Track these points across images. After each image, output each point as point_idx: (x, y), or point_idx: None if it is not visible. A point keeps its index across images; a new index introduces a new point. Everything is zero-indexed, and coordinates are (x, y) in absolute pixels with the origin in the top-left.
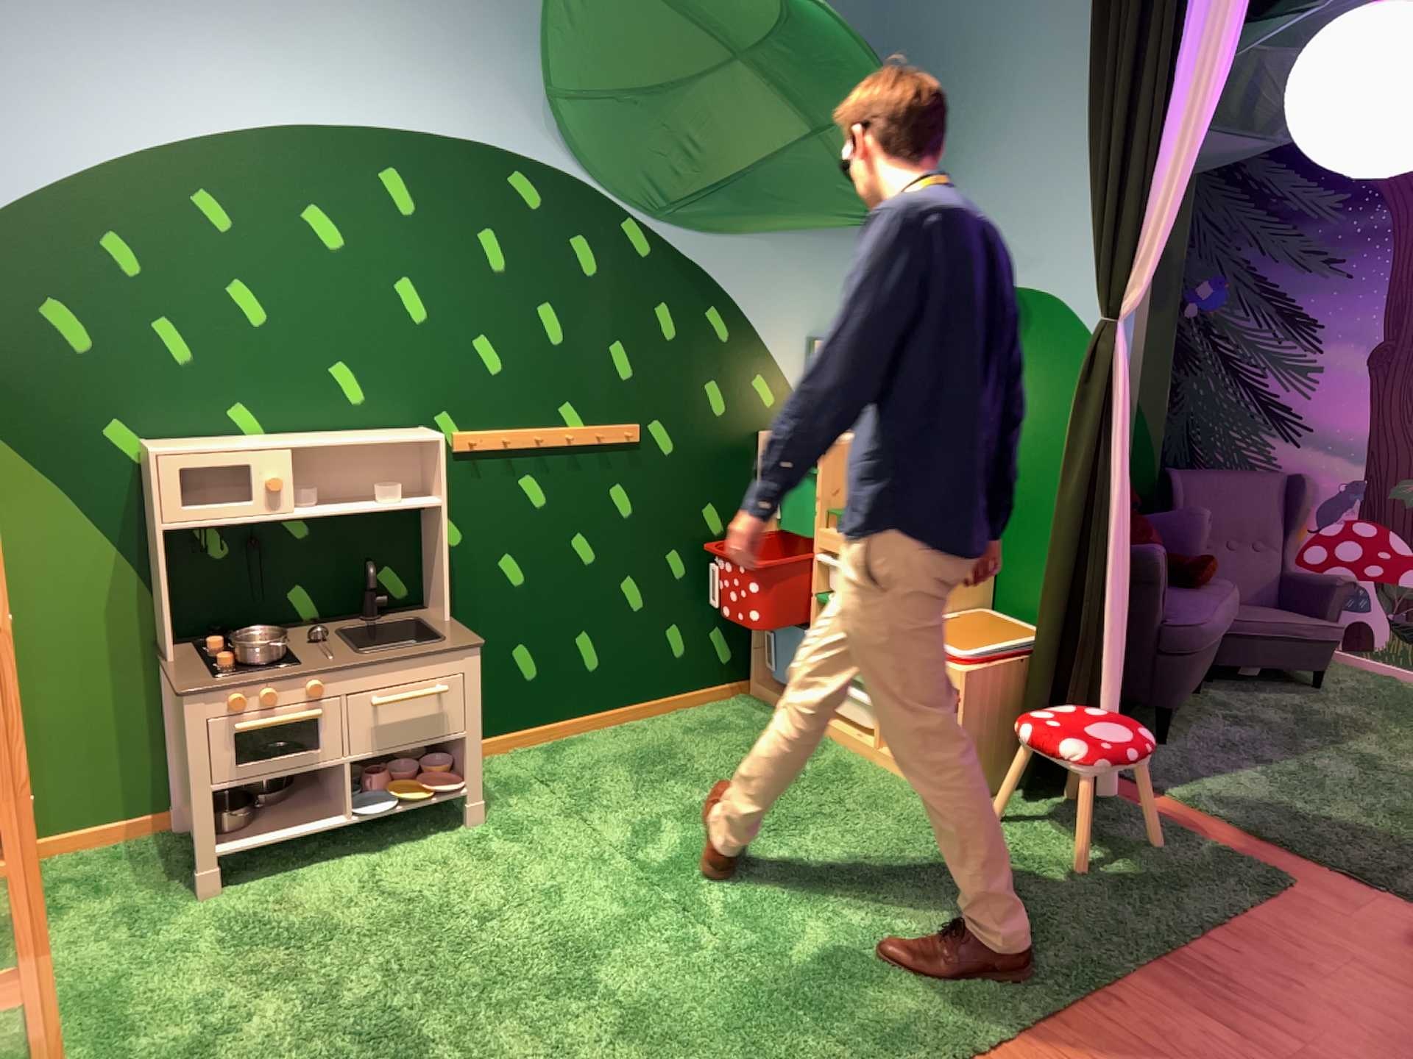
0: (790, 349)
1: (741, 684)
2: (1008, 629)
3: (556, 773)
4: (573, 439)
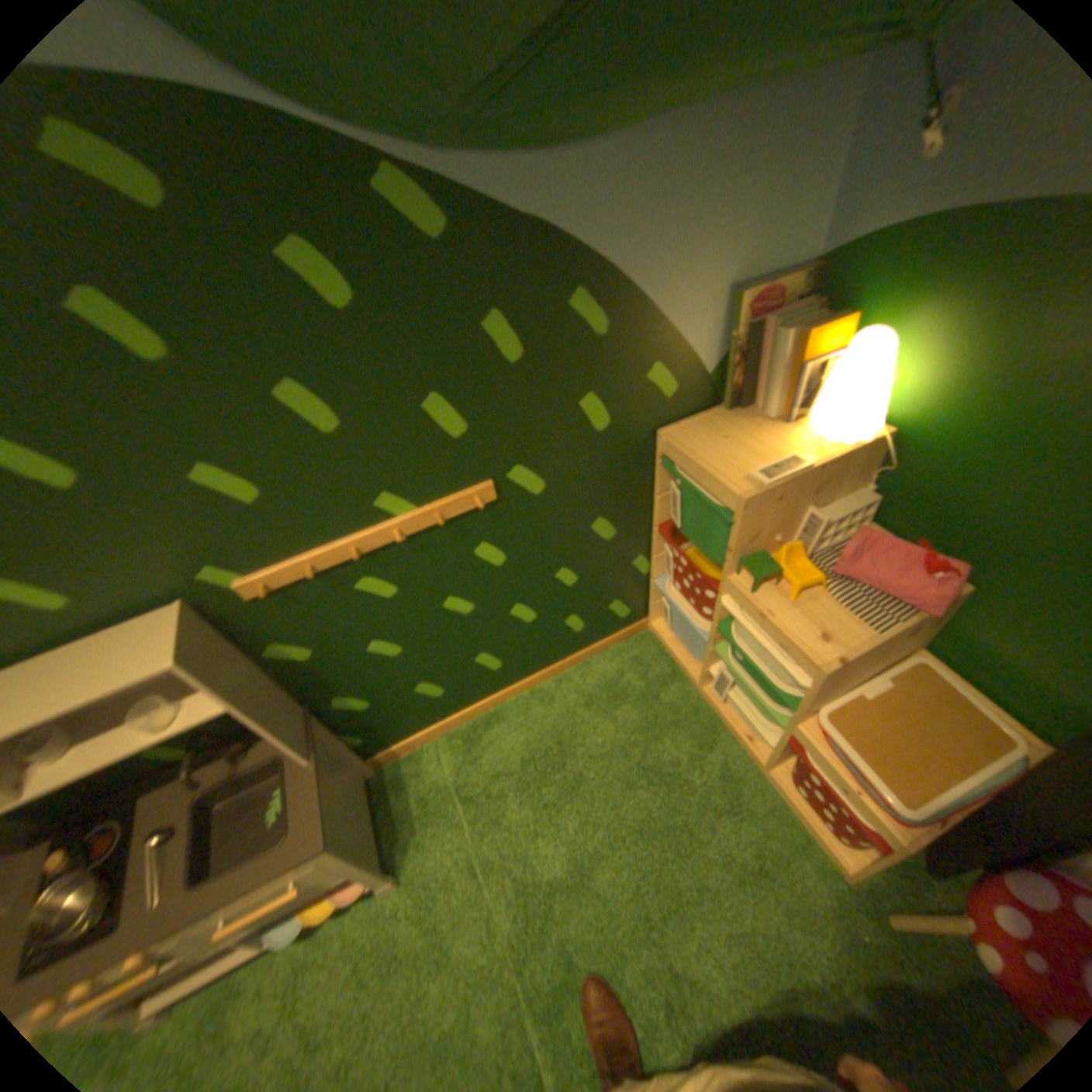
0: (703, 315)
1: (640, 624)
2: (964, 727)
3: (471, 781)
4: (409, 530)
